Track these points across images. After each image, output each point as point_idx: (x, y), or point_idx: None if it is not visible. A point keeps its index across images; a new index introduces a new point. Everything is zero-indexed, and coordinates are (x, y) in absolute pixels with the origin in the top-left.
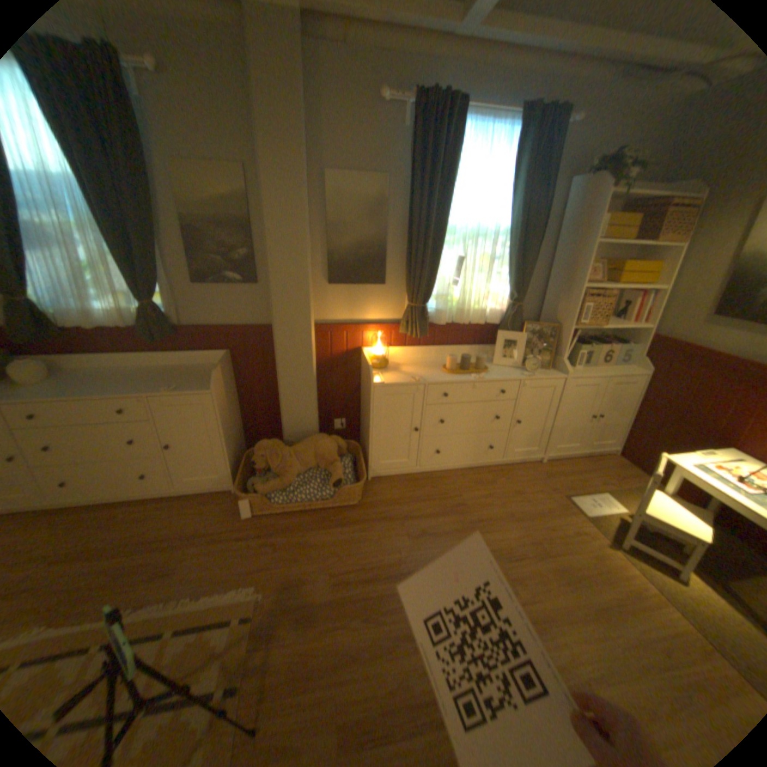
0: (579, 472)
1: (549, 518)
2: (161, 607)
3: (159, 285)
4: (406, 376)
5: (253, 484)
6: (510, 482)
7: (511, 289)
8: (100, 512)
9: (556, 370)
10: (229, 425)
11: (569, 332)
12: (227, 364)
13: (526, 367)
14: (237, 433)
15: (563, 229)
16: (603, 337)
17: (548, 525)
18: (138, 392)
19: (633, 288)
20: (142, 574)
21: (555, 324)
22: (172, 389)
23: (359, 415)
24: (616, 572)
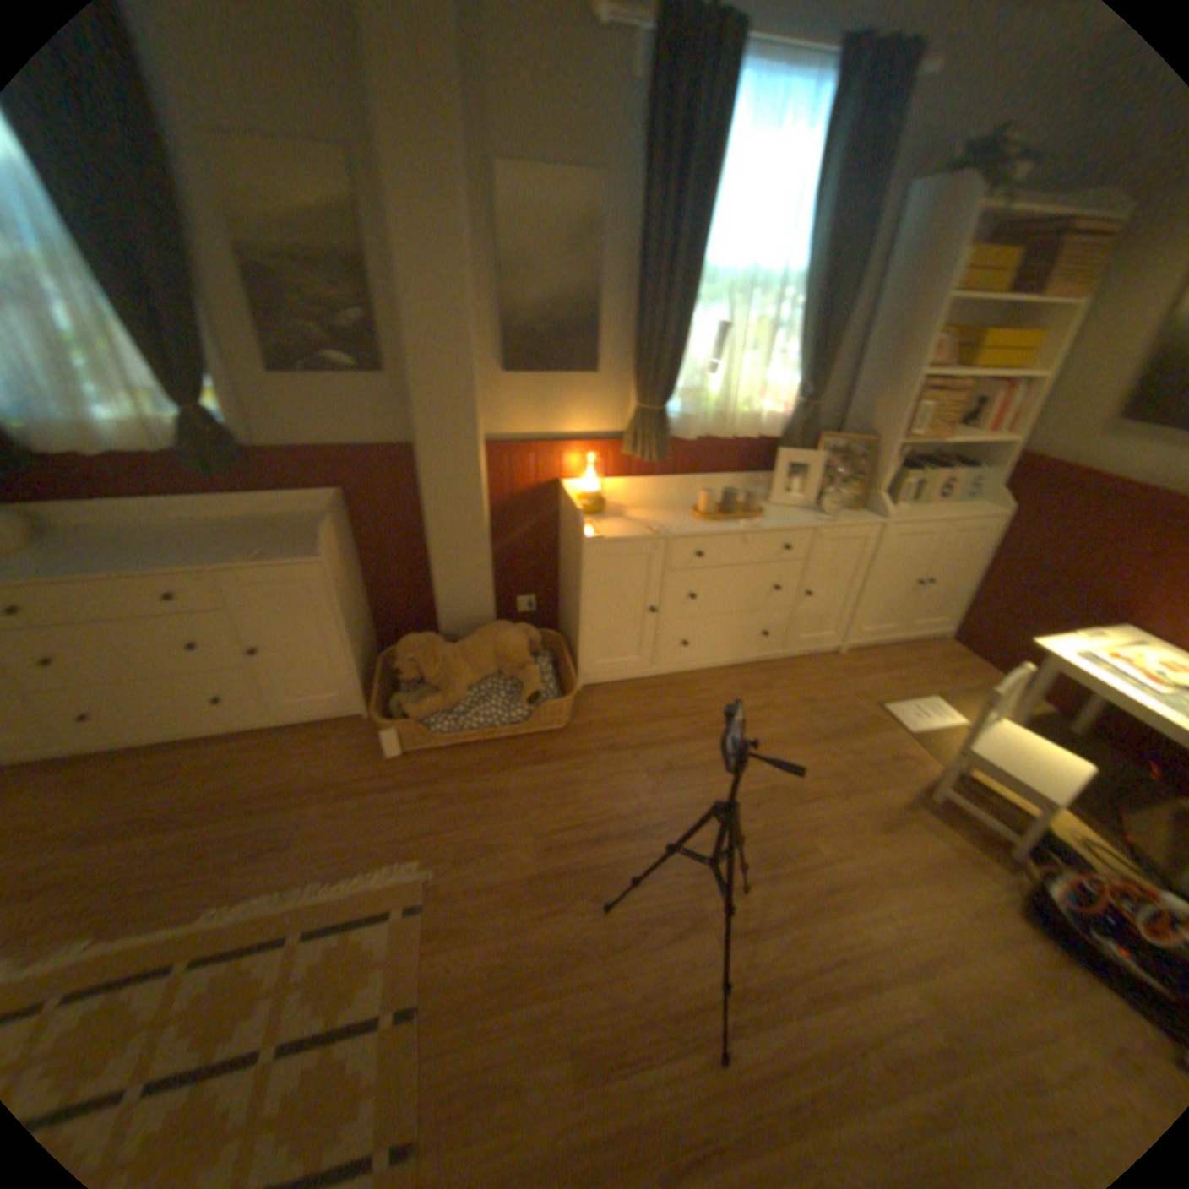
0: (894, 668)
1: (854, 737)
2: (276, 898)
3: (212, 375)
4: (637, 527)
5: (400, 705)
6: (794, 686)
7: (804, 381)
8: (153, 757)
9: (869, 512)
10: (353, 613)
11: (894, 451)
12: (341, 512)
13: (824, 508)
14: (364, 624)
15: (893, 277)
16: (939, 457)
17: (853, 748)
18: (197, 563)
19: (998, 378)
20: (237, 850)
21: (870, 437)
22: (255, 557)
23: (557, 589)
24: (954, 812)
